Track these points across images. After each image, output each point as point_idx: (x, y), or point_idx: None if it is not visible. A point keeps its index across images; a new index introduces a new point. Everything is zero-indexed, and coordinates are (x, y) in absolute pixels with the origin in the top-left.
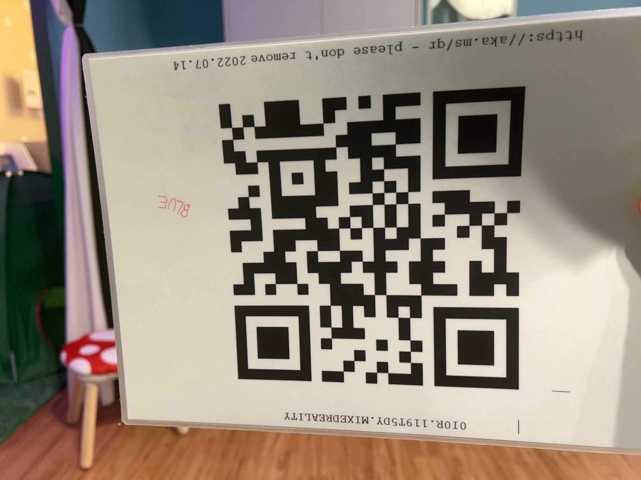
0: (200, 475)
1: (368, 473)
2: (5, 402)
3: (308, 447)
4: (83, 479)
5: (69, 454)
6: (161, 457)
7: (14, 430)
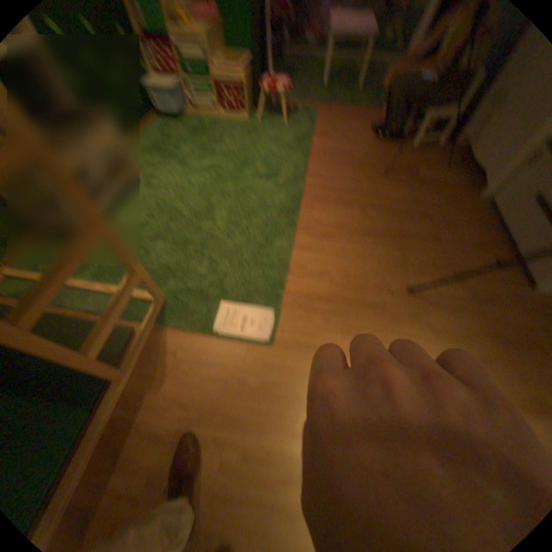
0: (353, 135)
1: (355, 164)
2: (385, 100)
3: (368, 154)
4: (351, 119)
5: (362, 116)
6: (361, 129)
7: (372, 106)
